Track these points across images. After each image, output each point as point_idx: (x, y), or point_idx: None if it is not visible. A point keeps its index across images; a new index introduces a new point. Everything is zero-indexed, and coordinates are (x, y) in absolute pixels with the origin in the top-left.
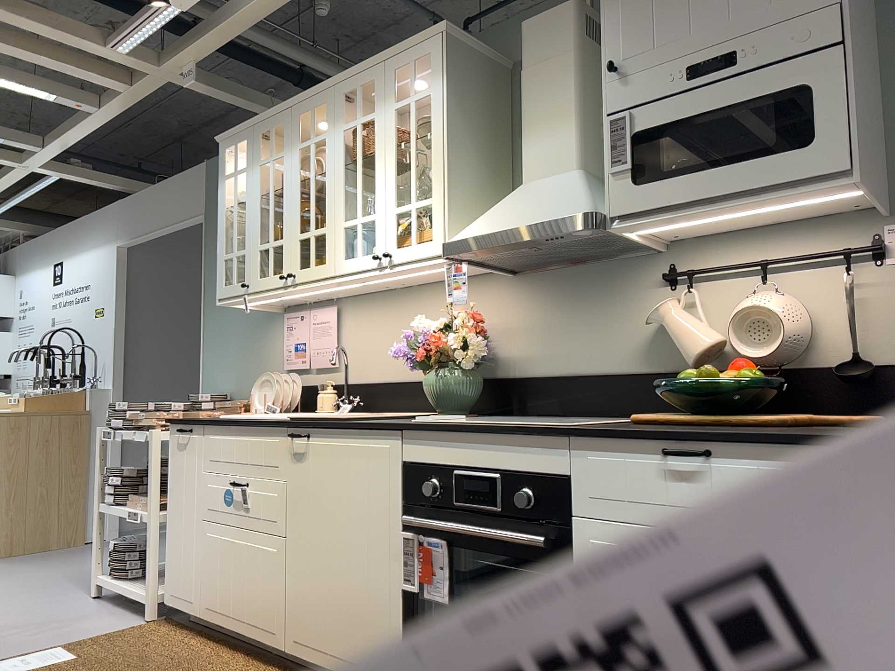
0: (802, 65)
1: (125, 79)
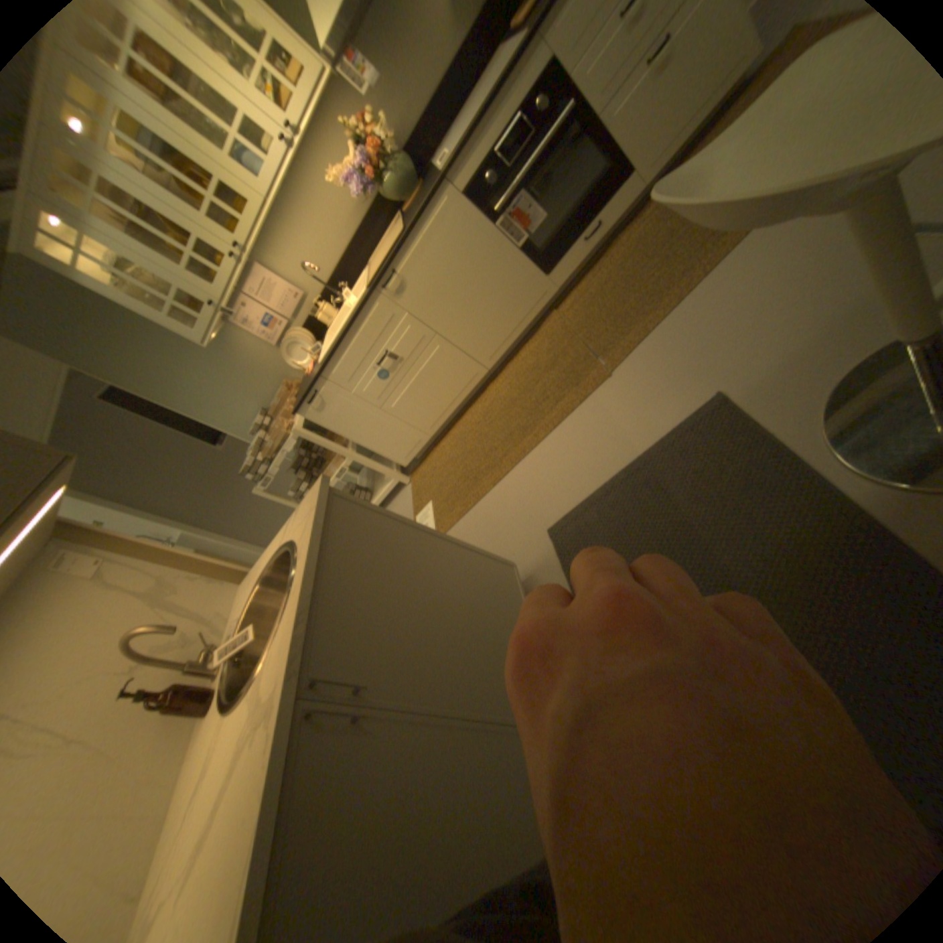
0: None
1: None
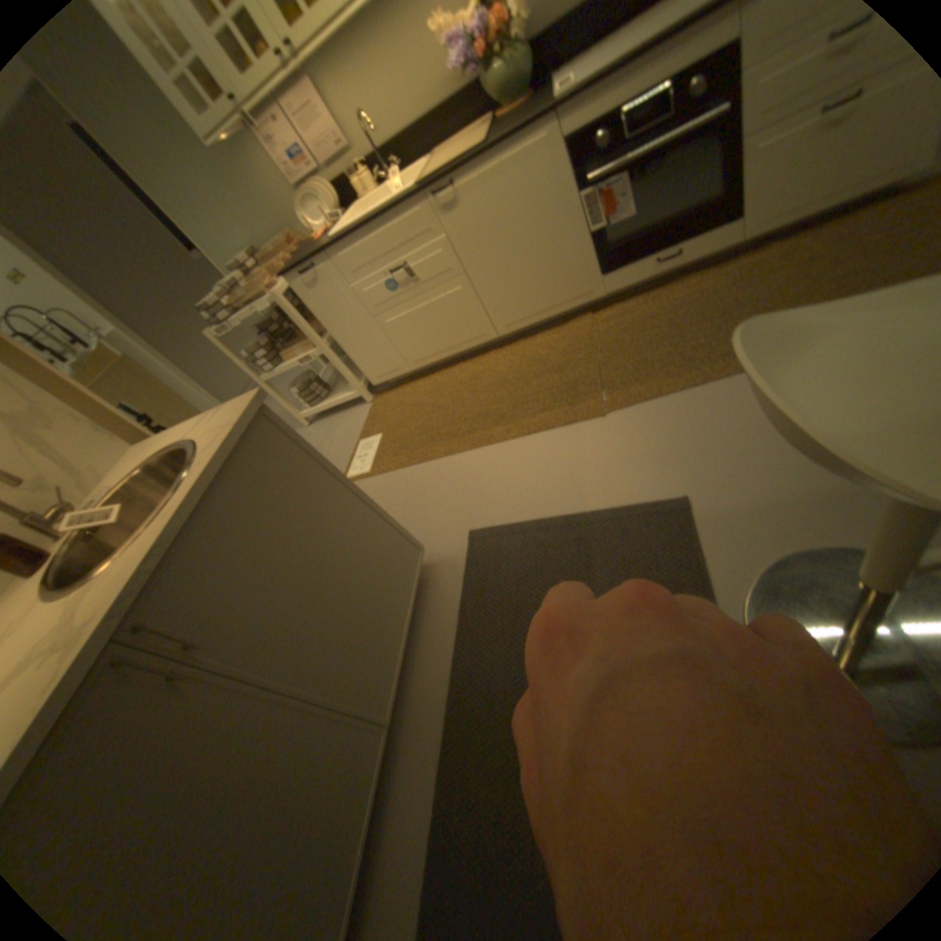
0: None
1: None
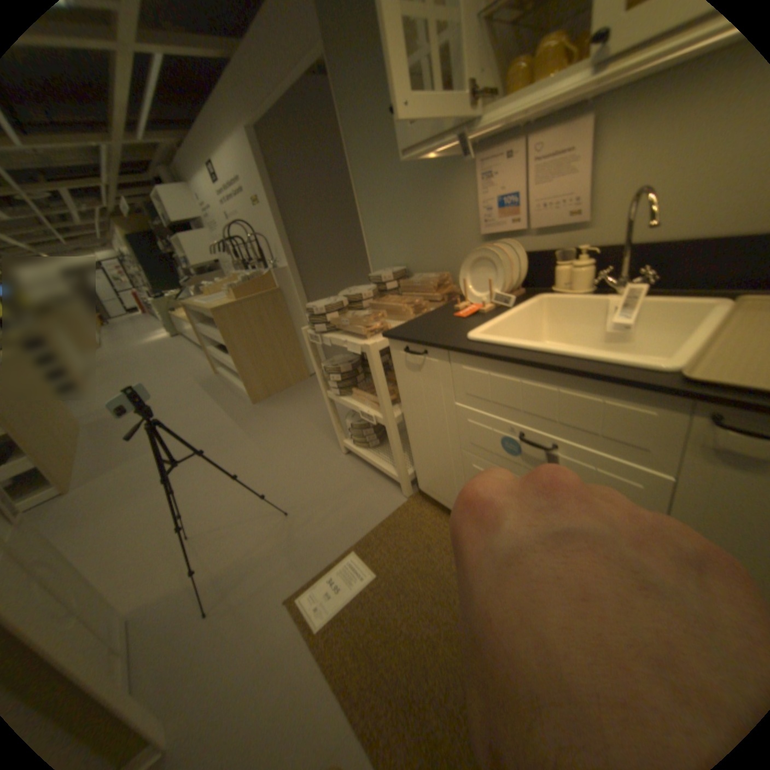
0: None
1: None
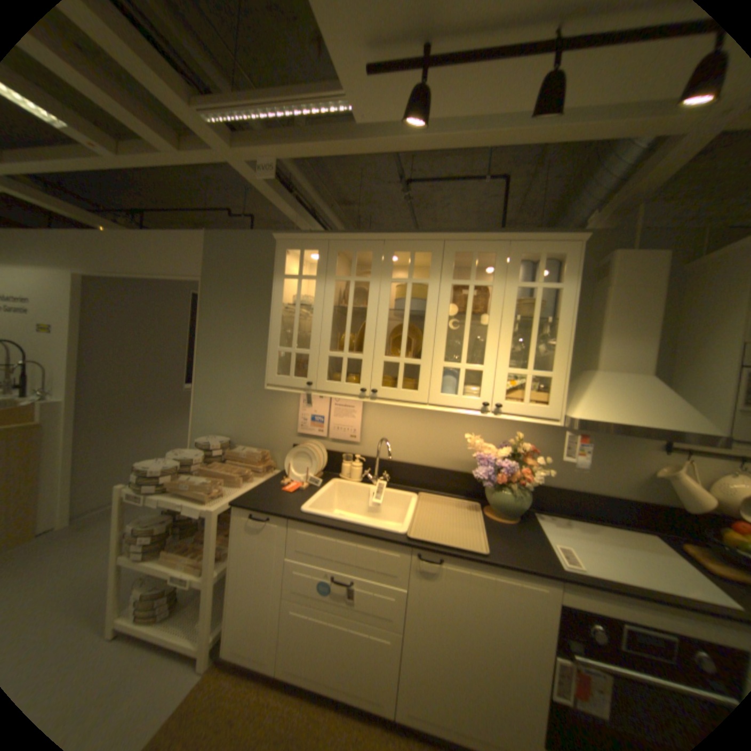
0: None
1: (171, 138)
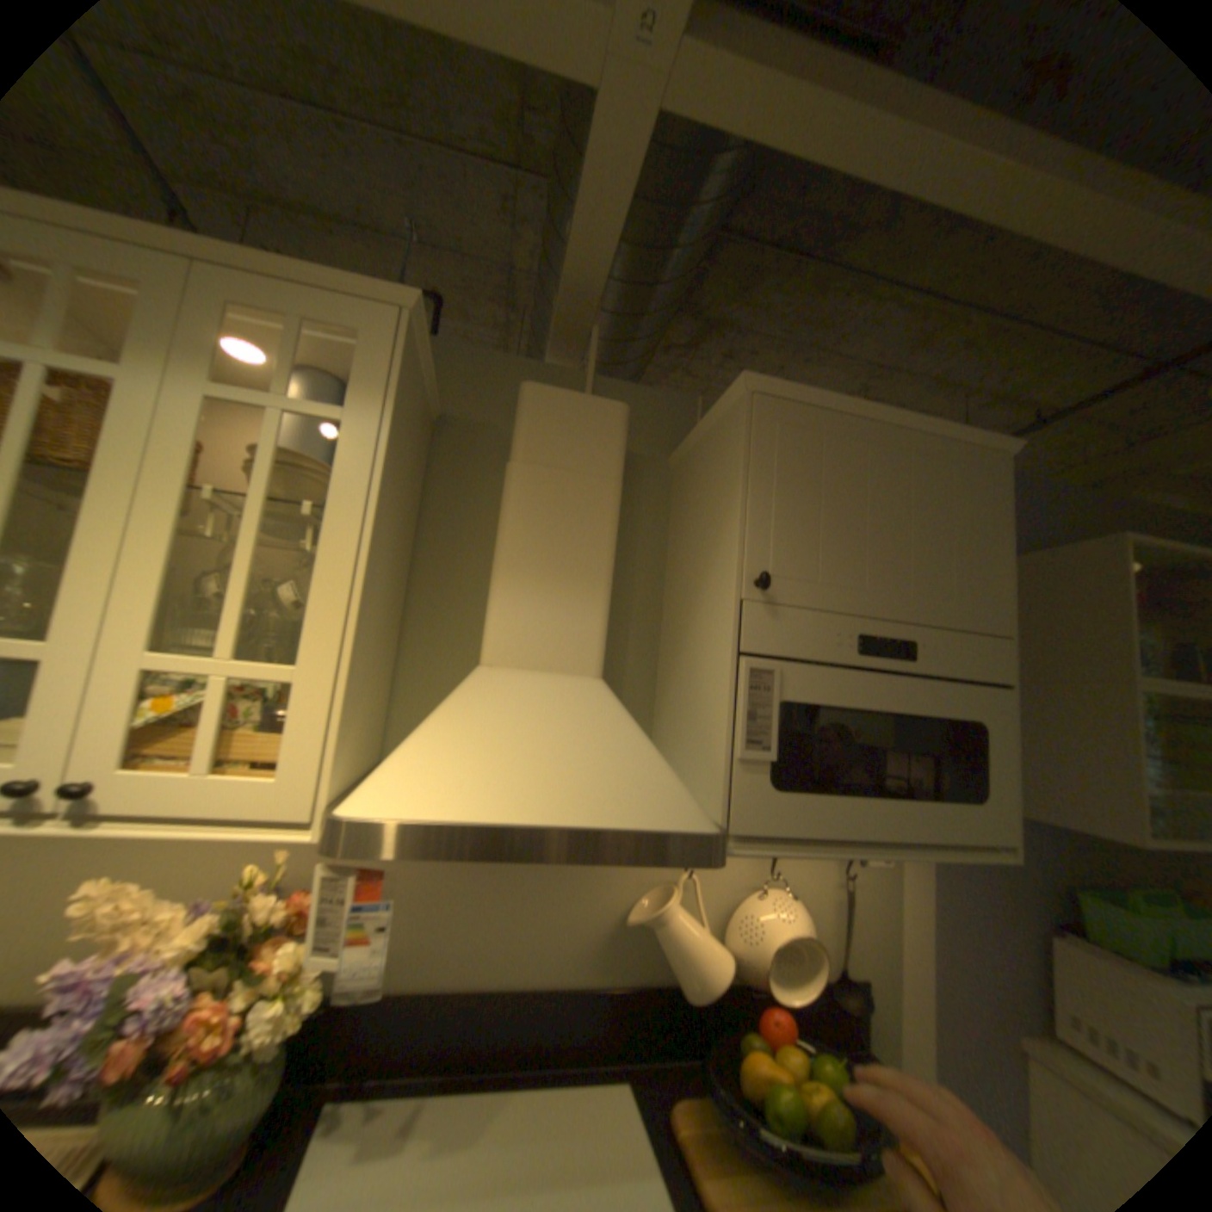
0: (983, 698)
1: None
